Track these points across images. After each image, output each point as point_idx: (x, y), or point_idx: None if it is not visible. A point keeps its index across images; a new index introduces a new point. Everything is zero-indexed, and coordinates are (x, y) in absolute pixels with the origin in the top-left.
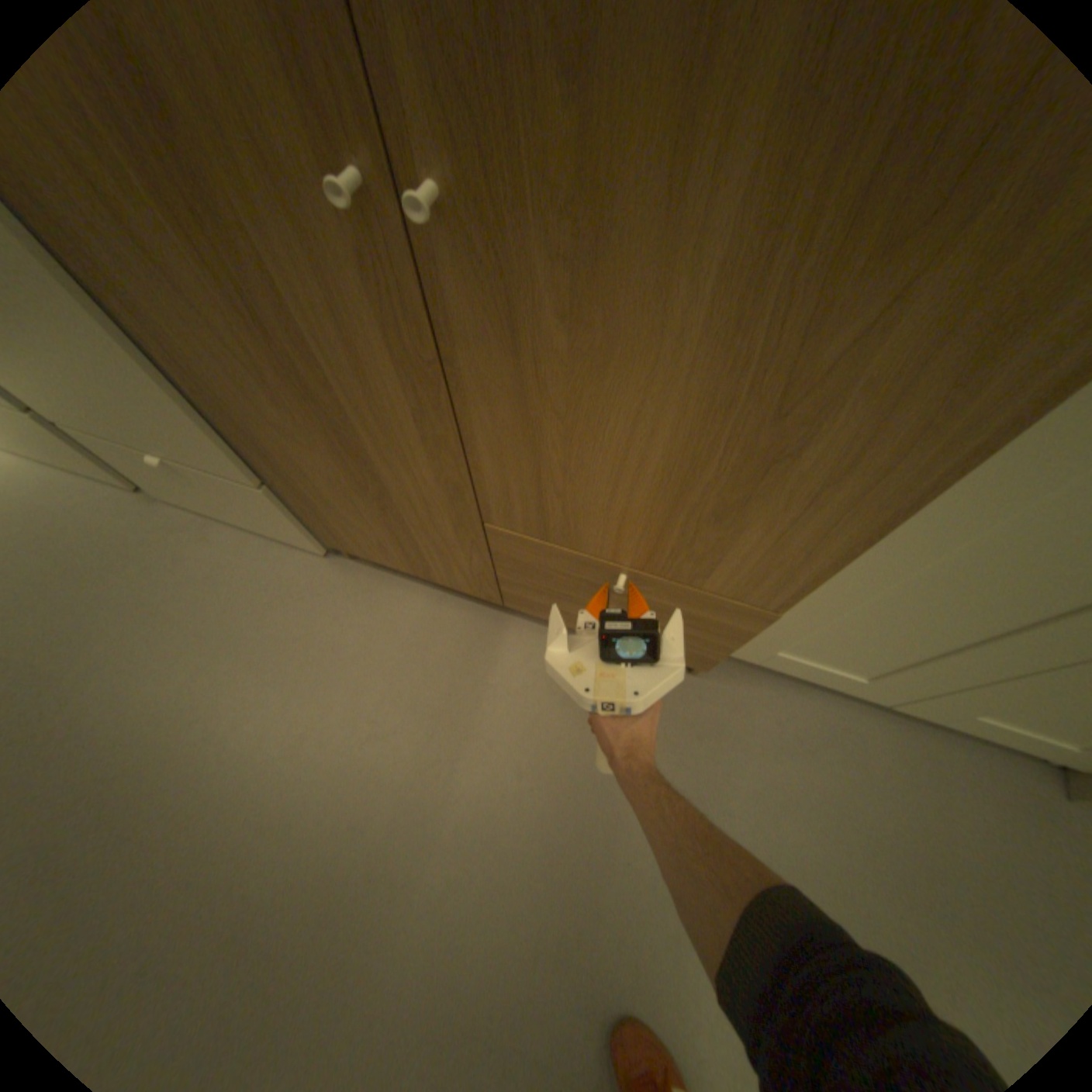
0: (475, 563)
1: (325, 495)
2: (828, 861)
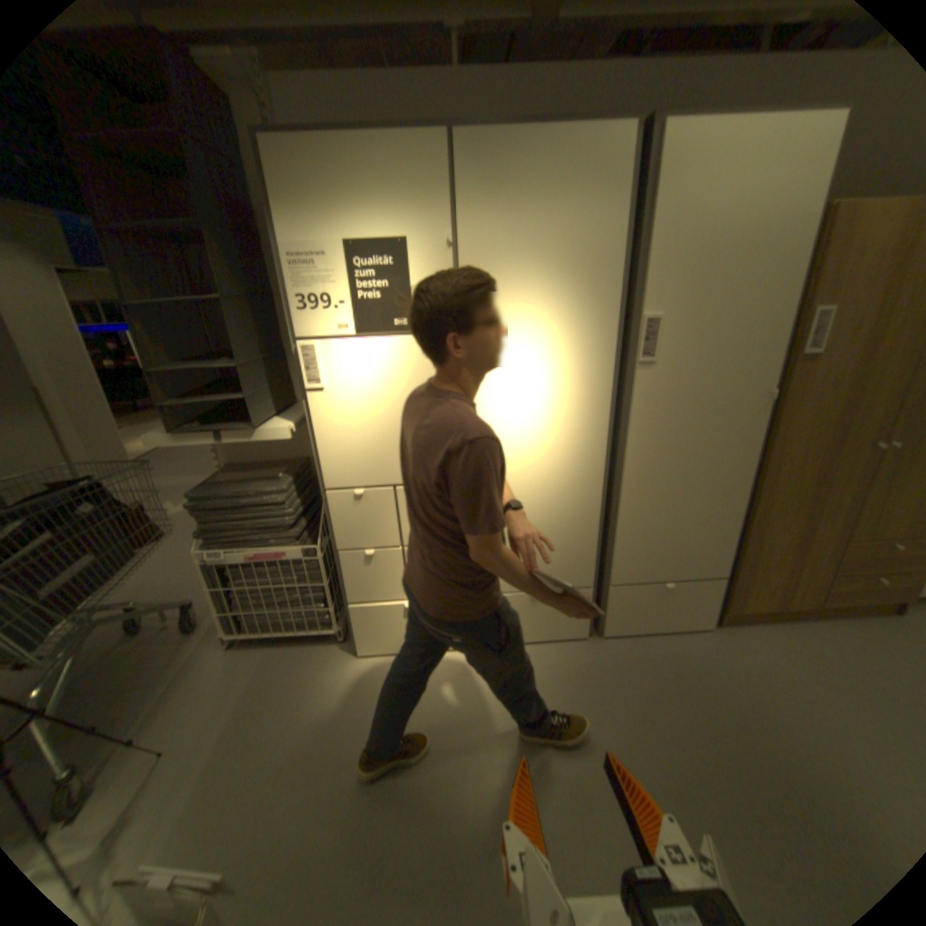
0: (827, 578)
1: (771, 565)
2: None
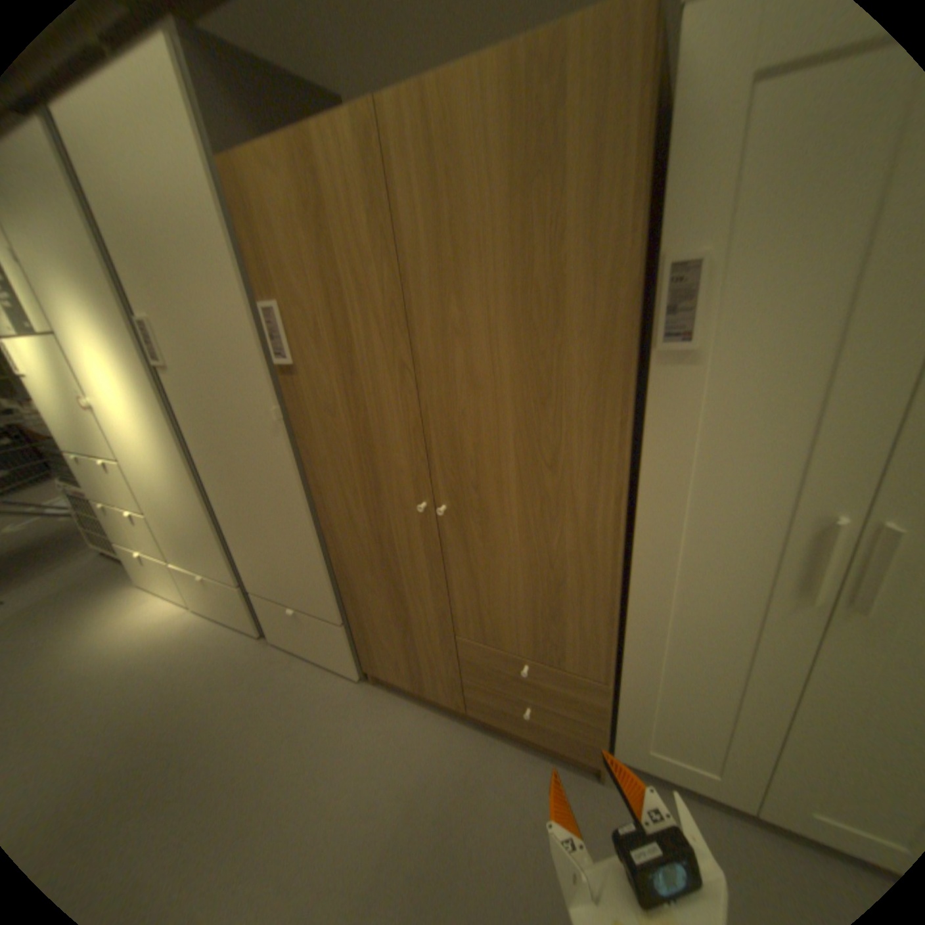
0: (449, 672)
1: (376, 627)
2: None
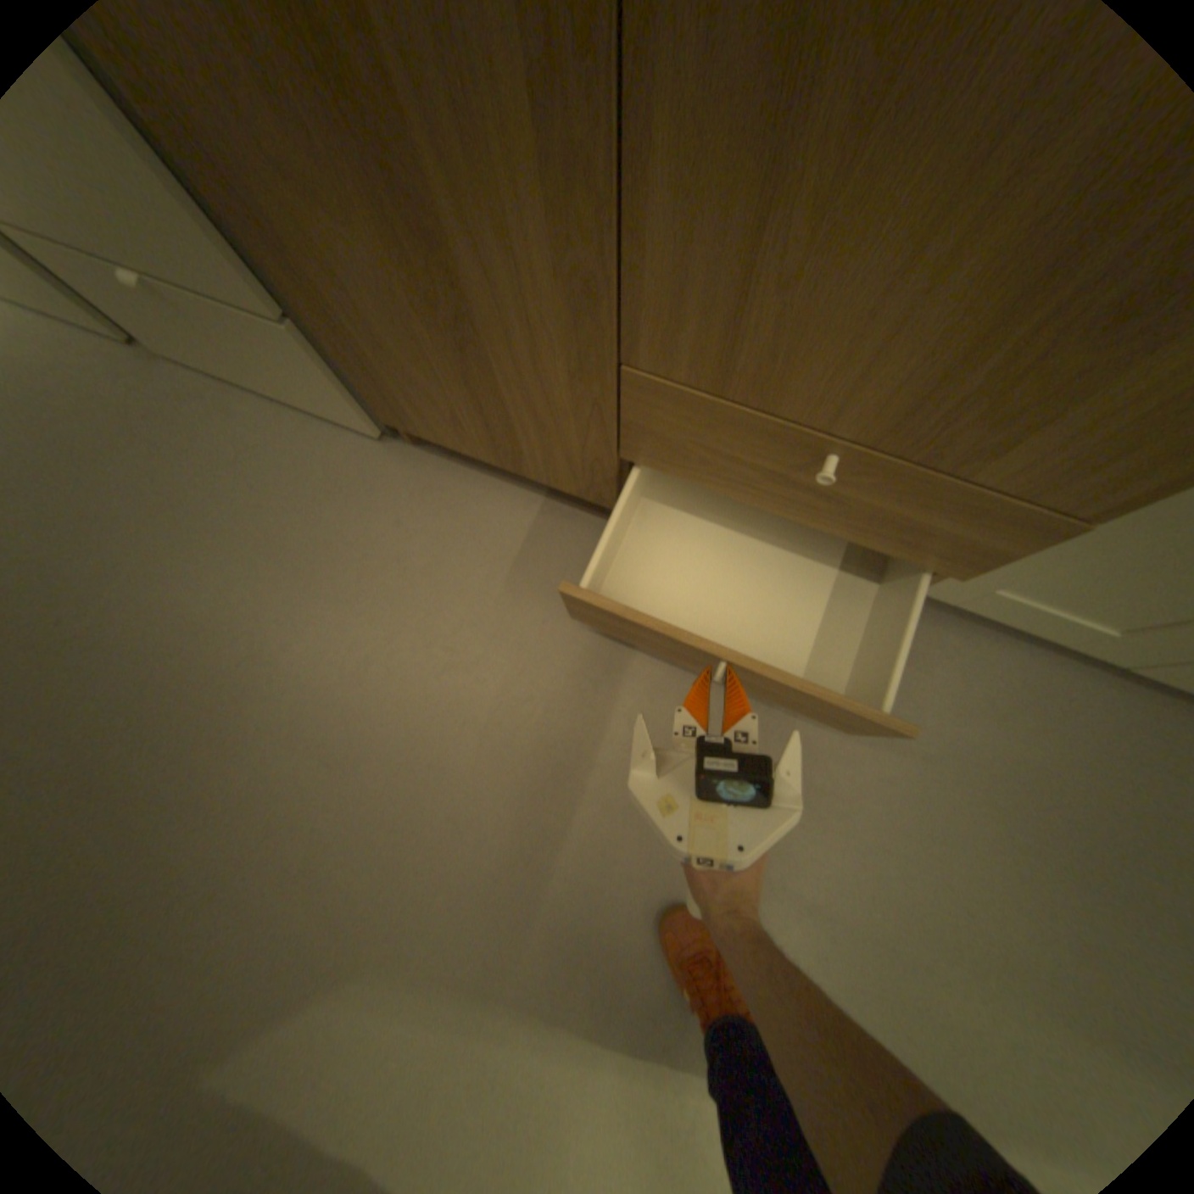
0: (590, 444)
1: (374, 328)
2: (1009, 843)
